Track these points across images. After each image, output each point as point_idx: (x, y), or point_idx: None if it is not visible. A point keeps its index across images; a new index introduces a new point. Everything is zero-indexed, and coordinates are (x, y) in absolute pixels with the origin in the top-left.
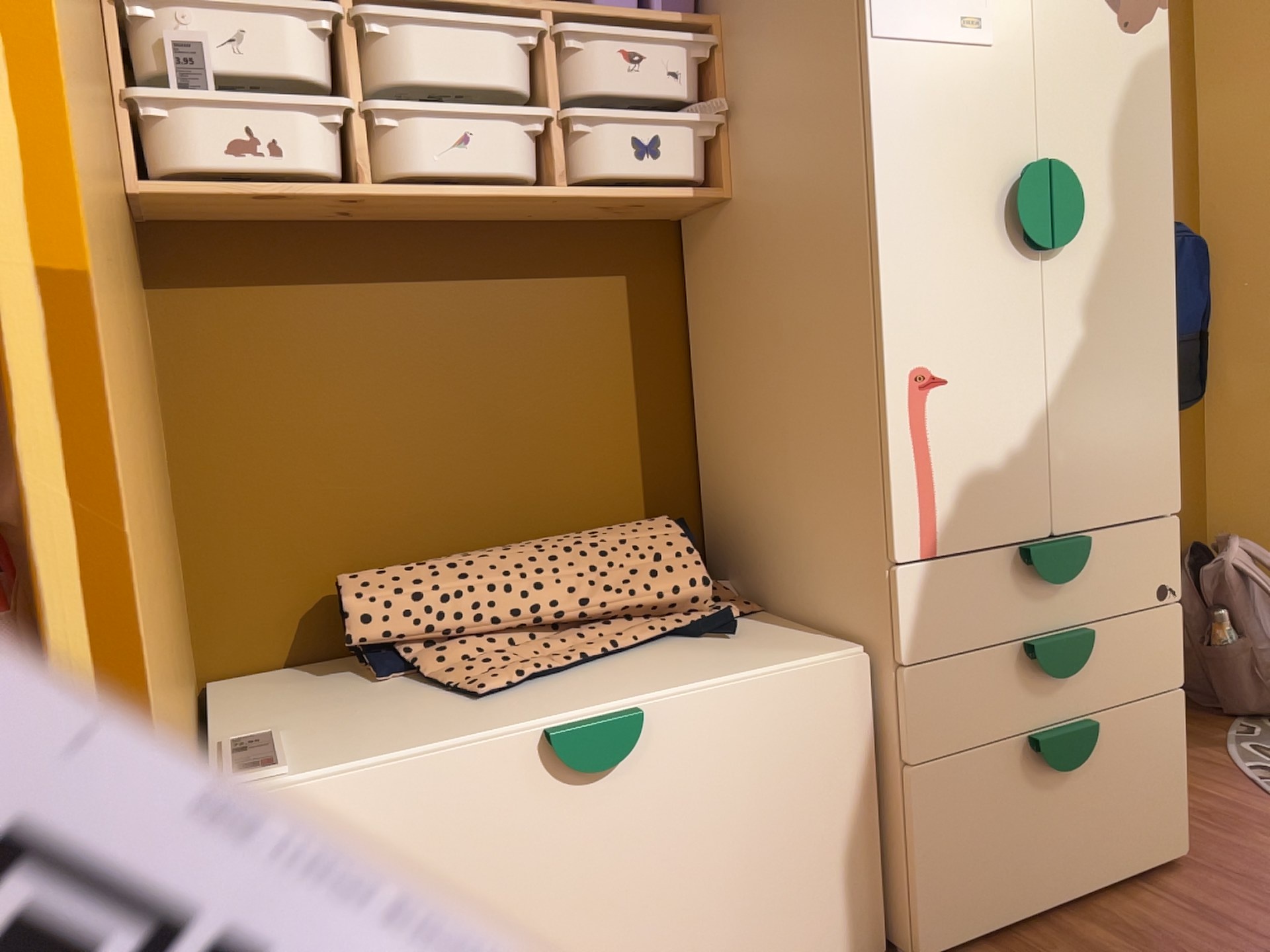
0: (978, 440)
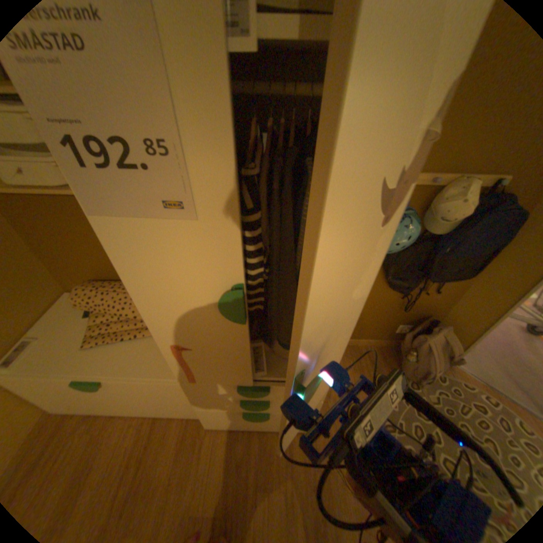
0: (211, 364)
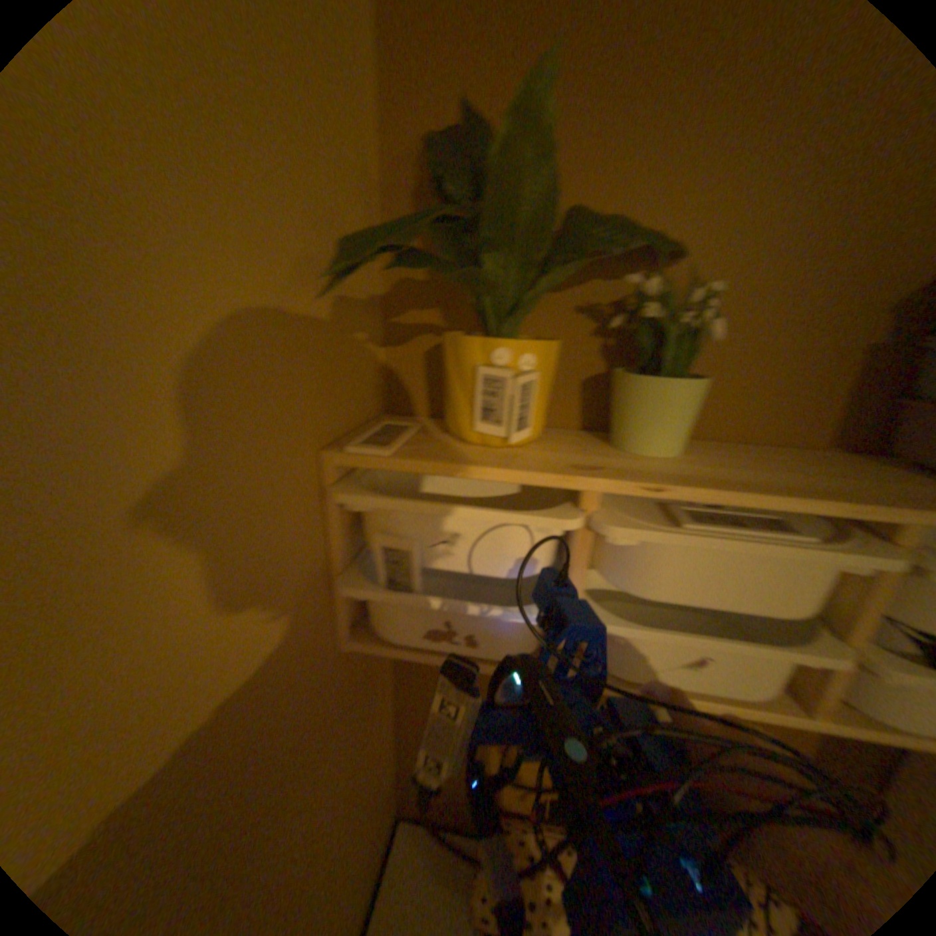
0: None
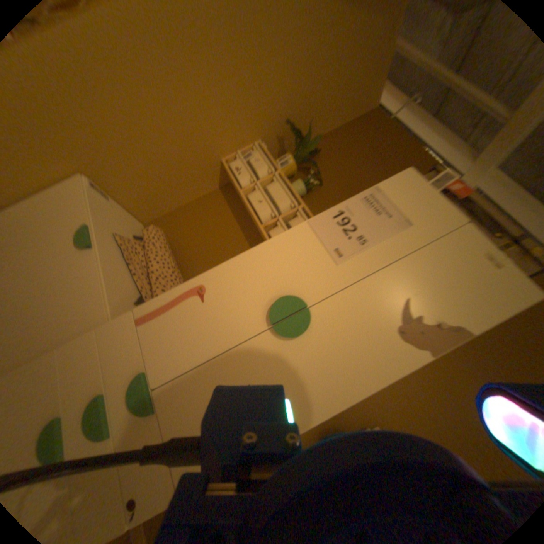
0: (184, 328)
